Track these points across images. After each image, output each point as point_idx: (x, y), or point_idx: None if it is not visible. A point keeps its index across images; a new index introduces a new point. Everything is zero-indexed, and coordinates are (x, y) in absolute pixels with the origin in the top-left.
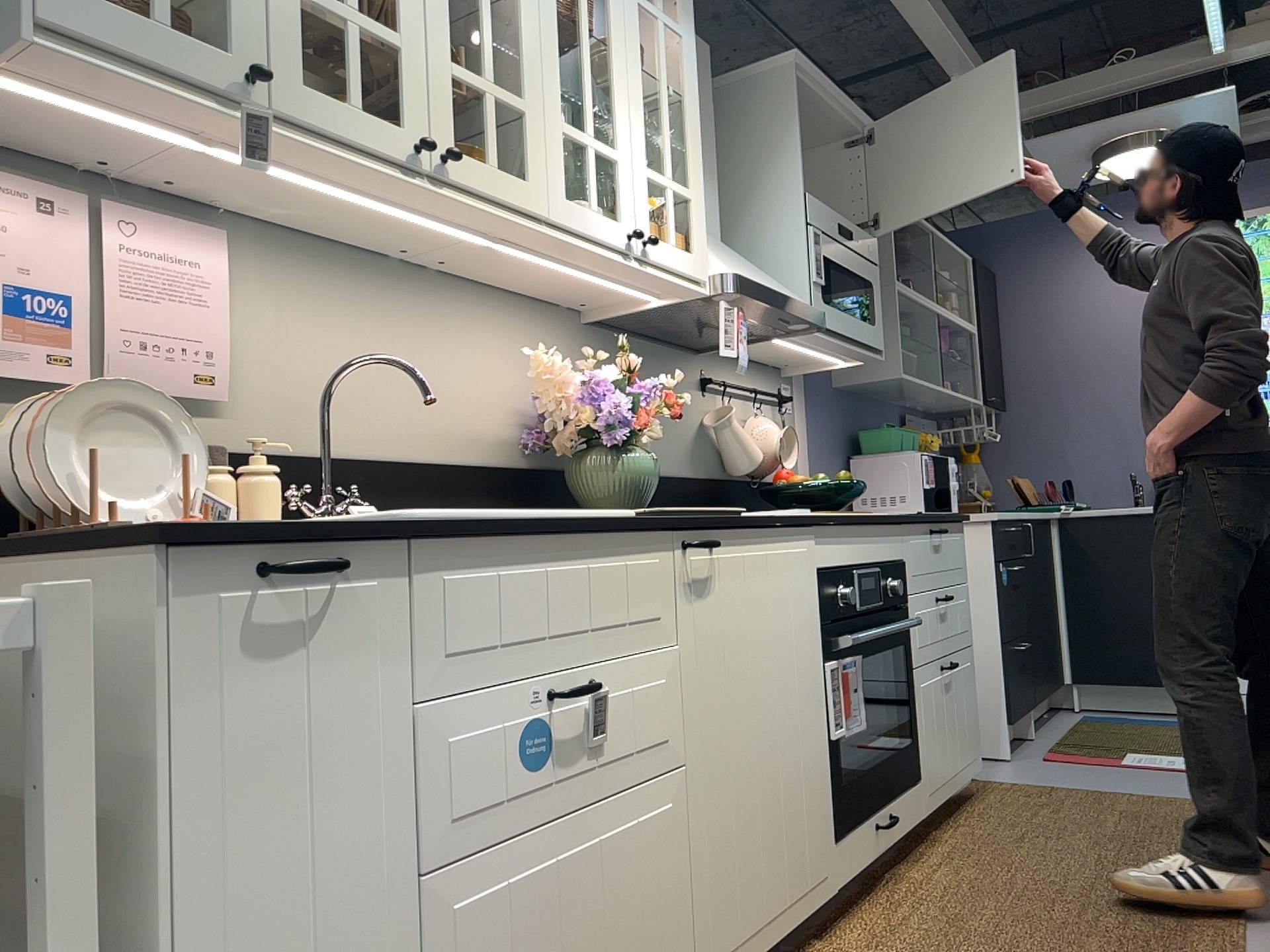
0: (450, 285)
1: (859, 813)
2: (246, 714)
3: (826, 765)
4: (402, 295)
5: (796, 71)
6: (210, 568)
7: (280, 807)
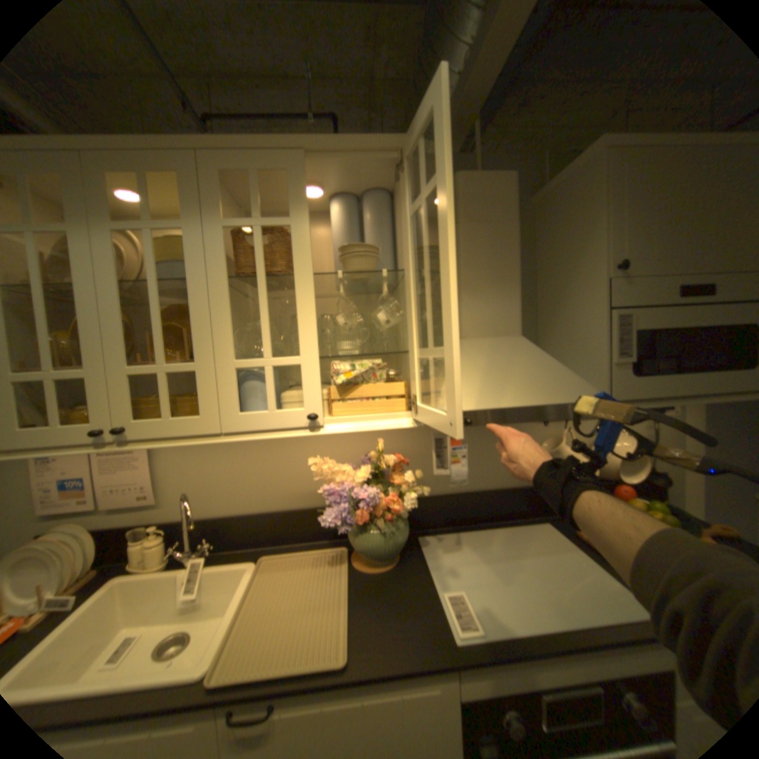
0: None
1: None
2: None
3: None
4: None
5: (605, 154)
6: None
7: None
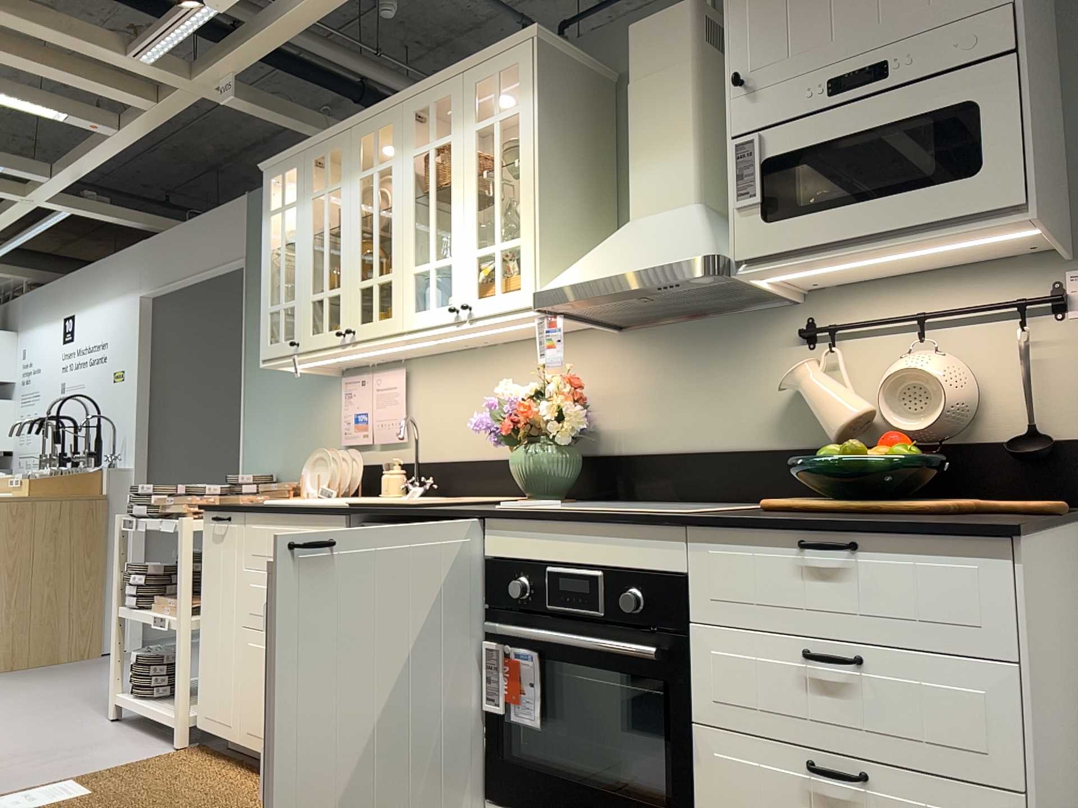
0: (508, 347)
1: (527, 804)
2: (213, 557)
3: (473, 726)
4: (480, 365)
5: None
6: (210, 517)
7: (217, 585)
